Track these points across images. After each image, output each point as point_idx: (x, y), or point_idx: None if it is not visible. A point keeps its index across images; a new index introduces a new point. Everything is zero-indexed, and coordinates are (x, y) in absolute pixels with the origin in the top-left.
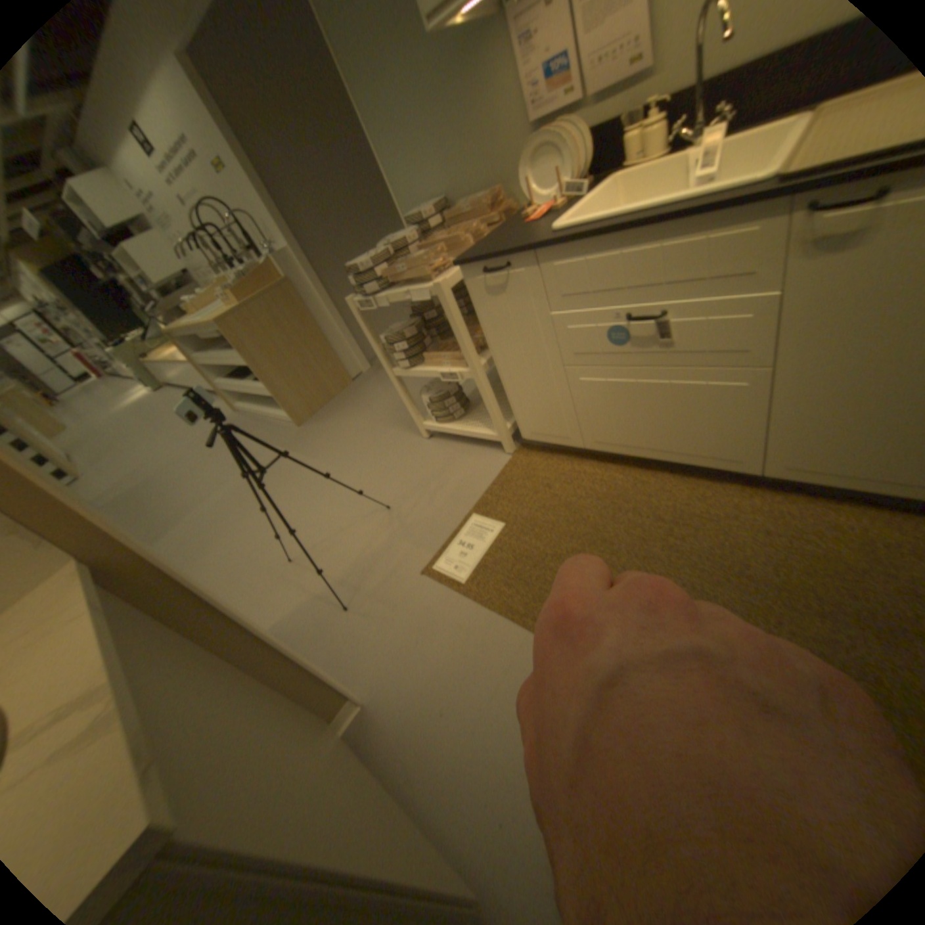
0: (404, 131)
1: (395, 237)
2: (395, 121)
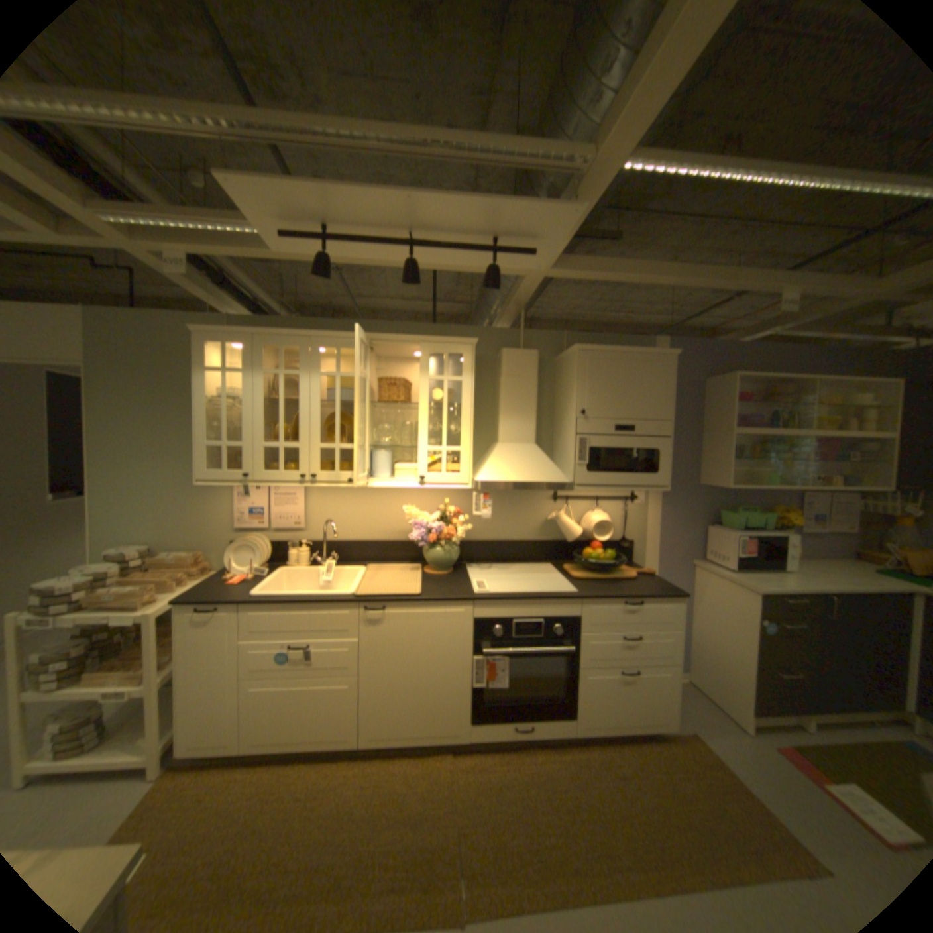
0: (130, 500)
1: (90, 568)
2: (124, 492)
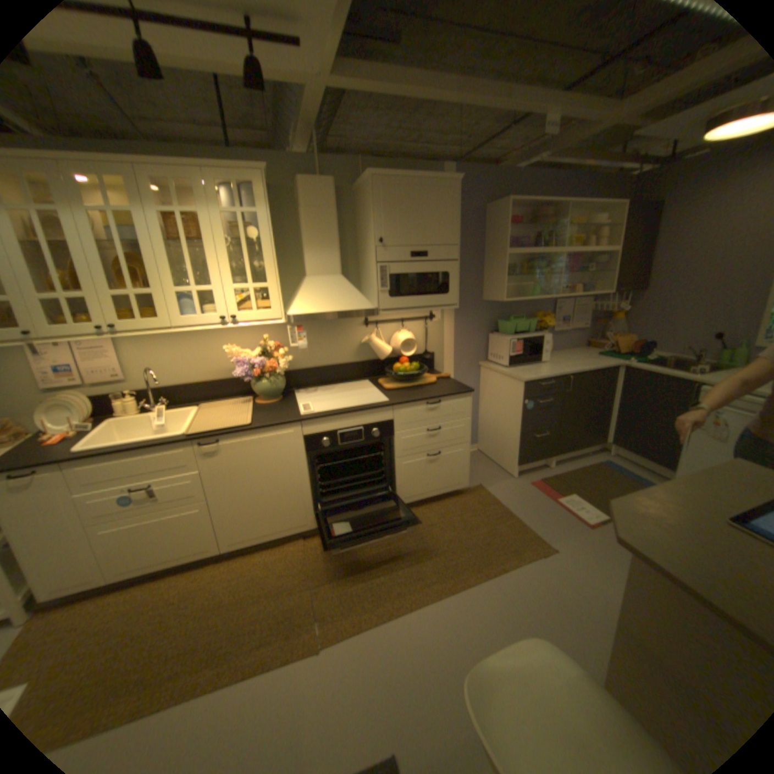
0: None
1: None
2: None
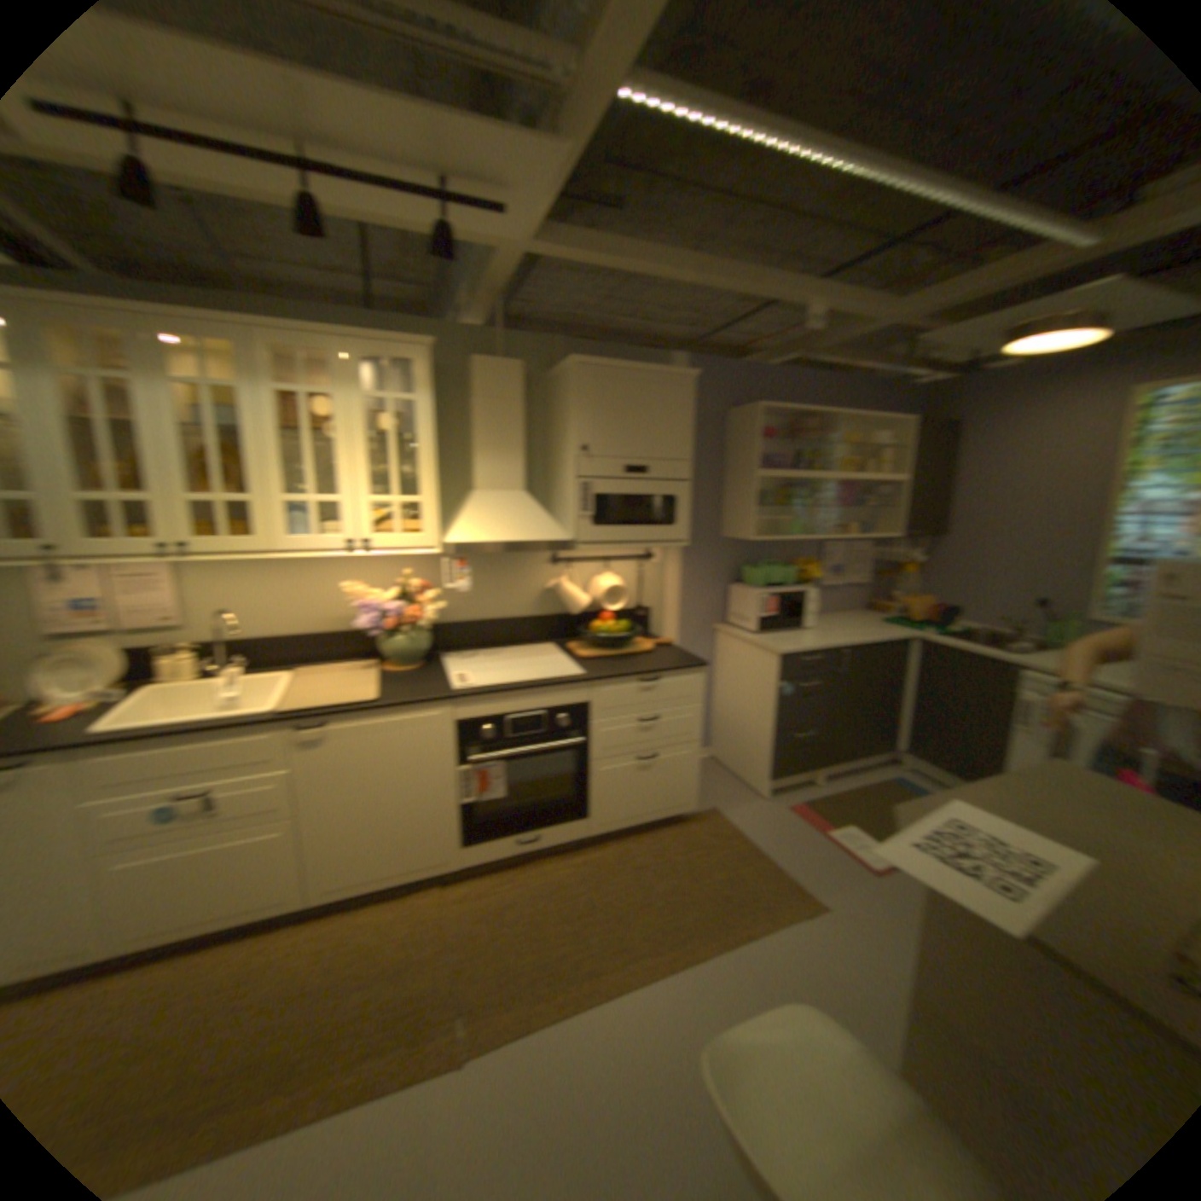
0: None
1: None
2: None
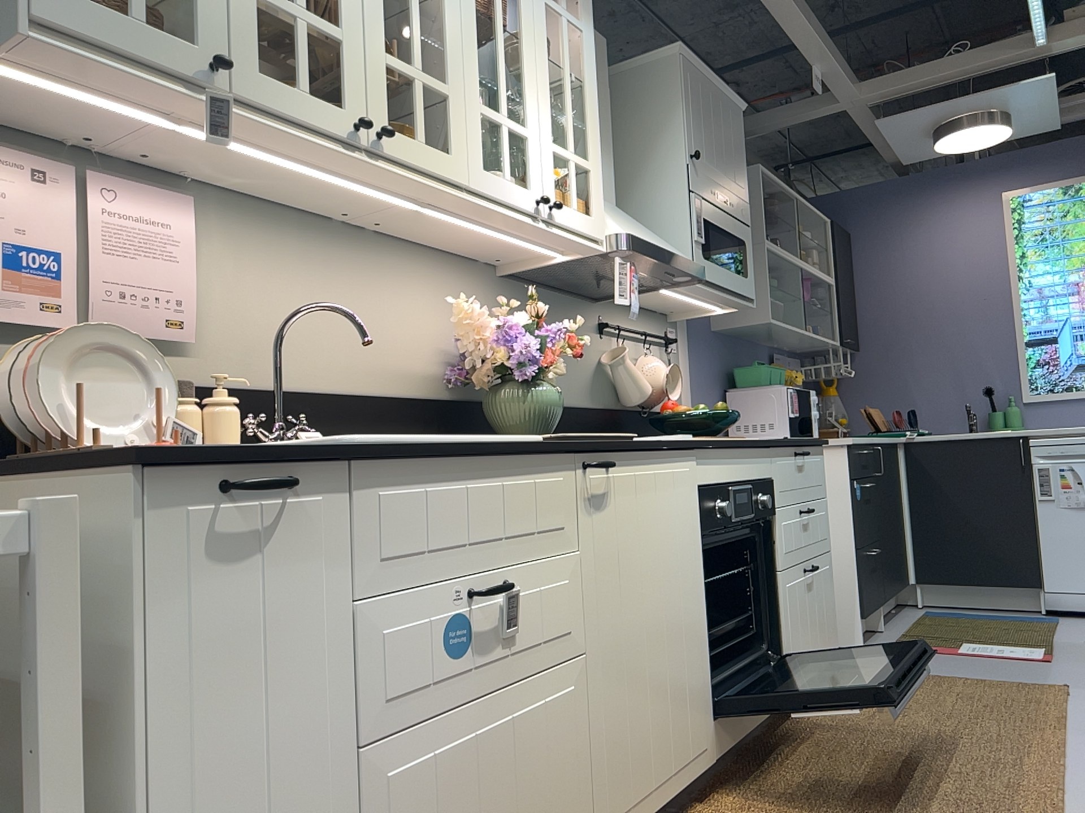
0: None
1: None
2: None
